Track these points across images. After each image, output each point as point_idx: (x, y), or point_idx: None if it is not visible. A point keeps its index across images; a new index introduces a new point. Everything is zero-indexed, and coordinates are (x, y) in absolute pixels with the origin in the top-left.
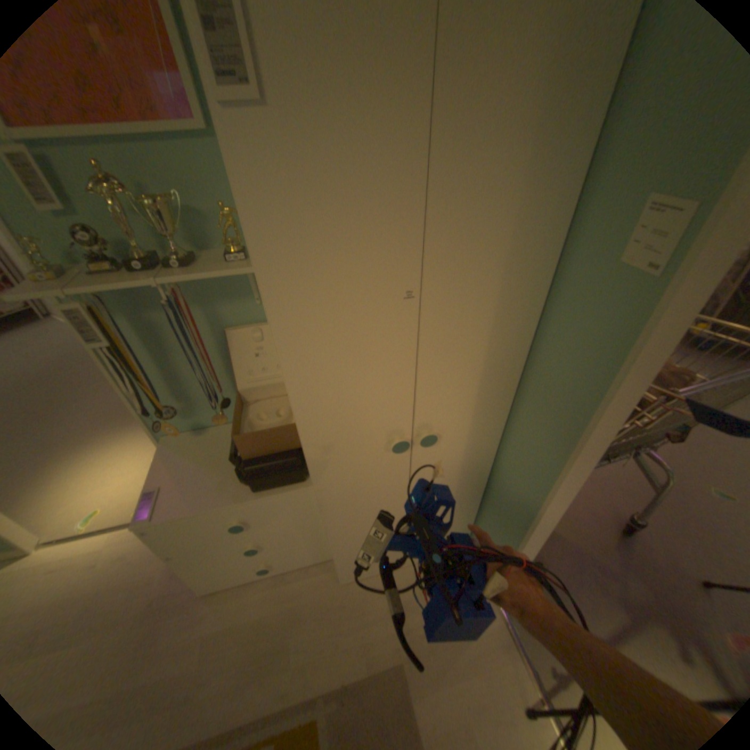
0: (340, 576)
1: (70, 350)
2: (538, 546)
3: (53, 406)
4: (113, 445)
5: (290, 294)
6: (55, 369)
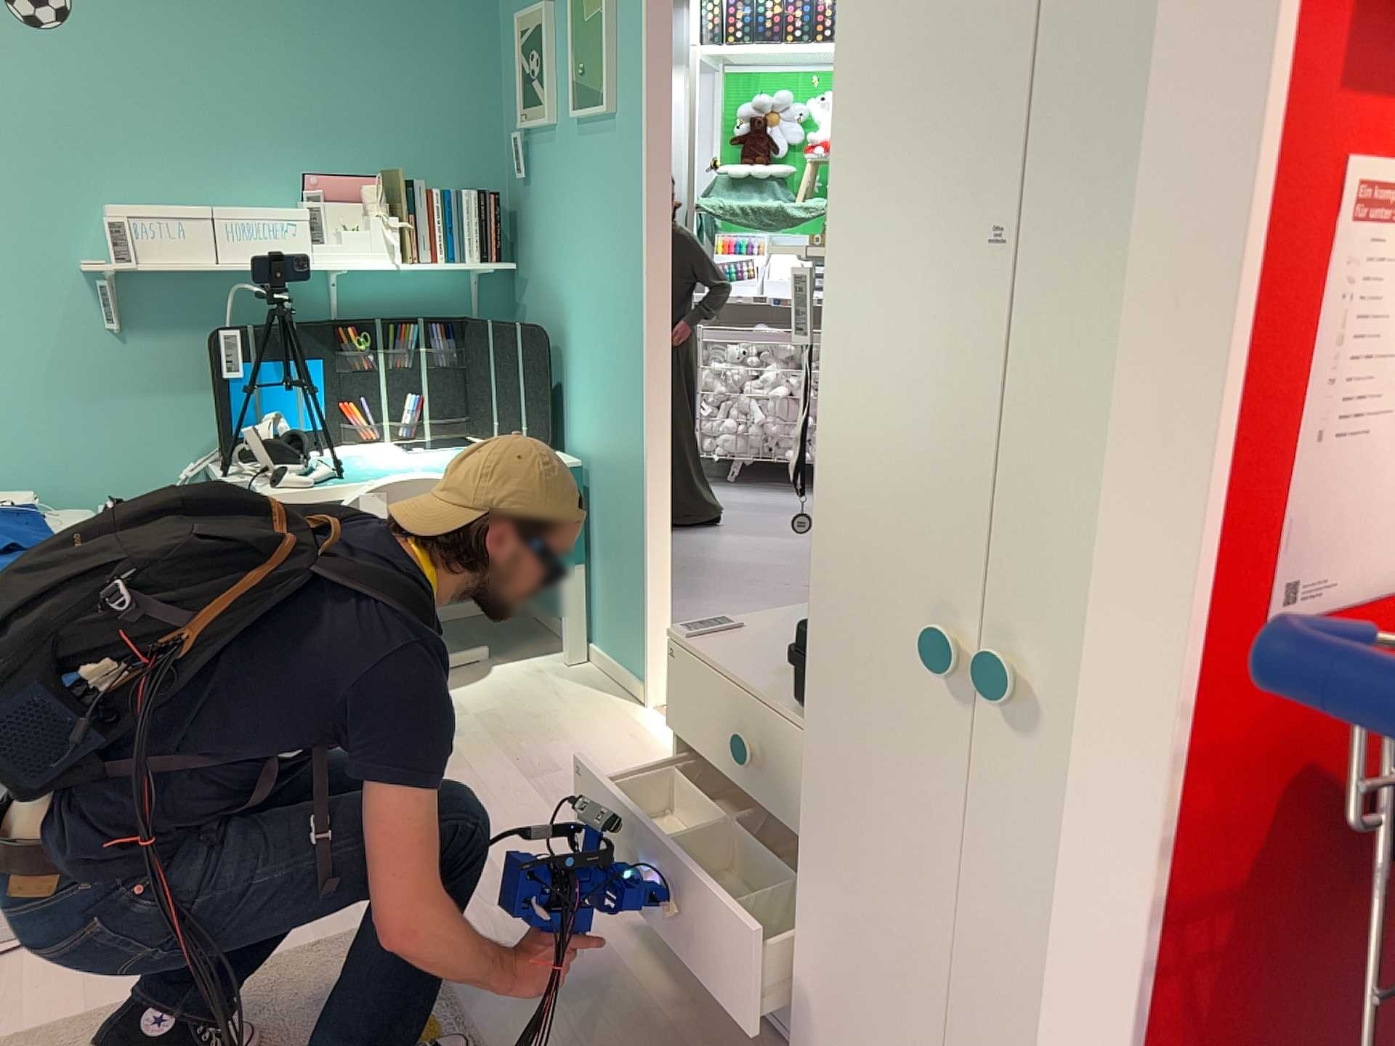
0: None
1: None
2: None
3: None
4: None
5: (853, 192)
6: None
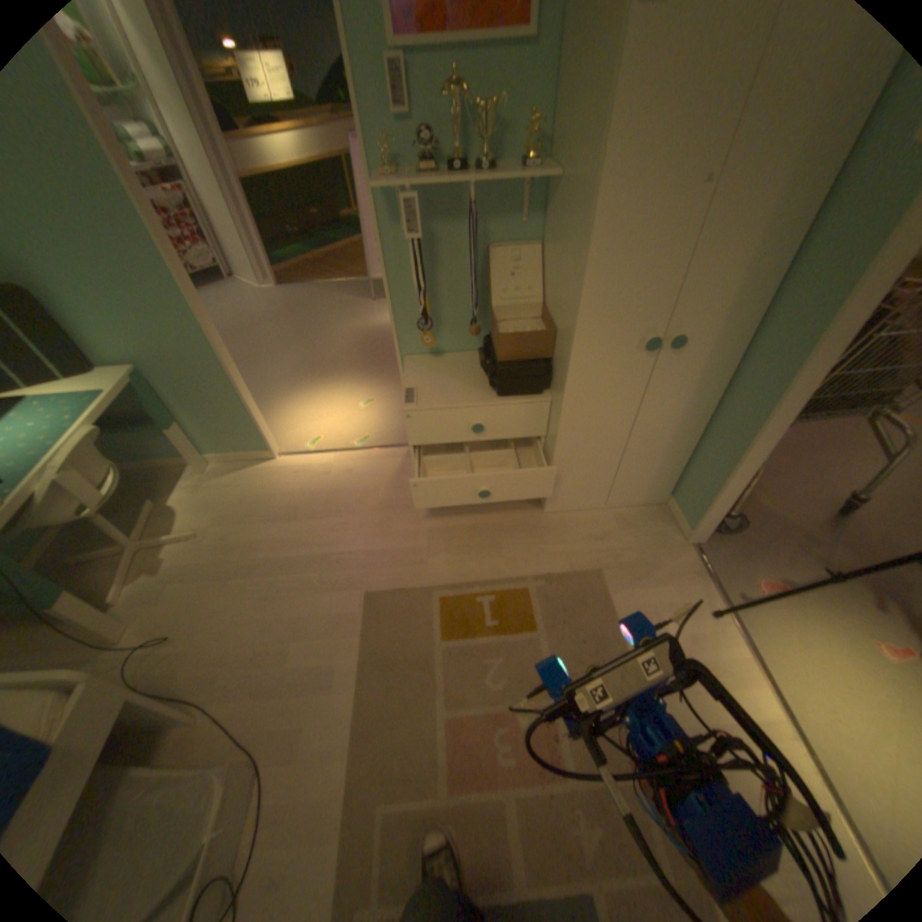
0: (547, 499)
1: (260, 309)
2: (755, 464)
3: (259, 355)
4: (321, 391)
5: (622, 168)
6: (252, 325)
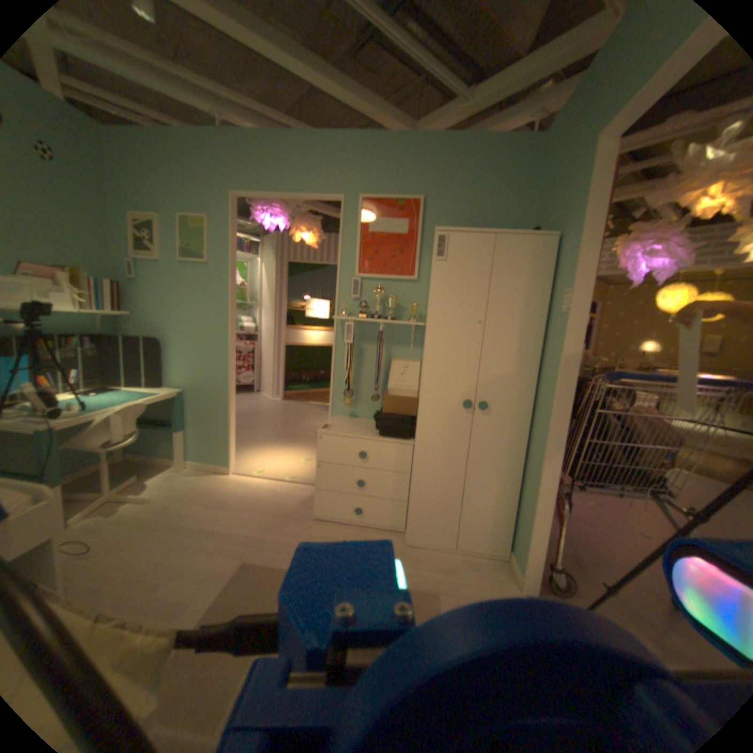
0: (407, 530)
1: (267, 407)
2: (549, 503)
3: (253, 426)
4: (280, 449)
5: (436, 312)
6: (257, 413)
